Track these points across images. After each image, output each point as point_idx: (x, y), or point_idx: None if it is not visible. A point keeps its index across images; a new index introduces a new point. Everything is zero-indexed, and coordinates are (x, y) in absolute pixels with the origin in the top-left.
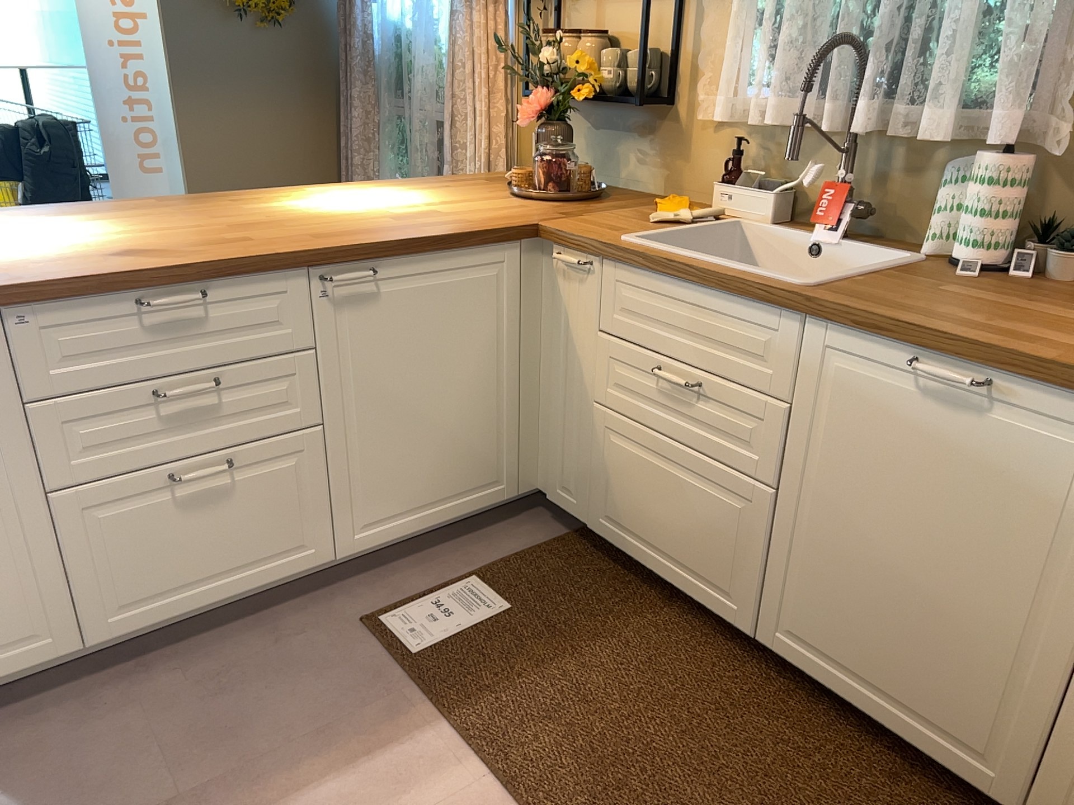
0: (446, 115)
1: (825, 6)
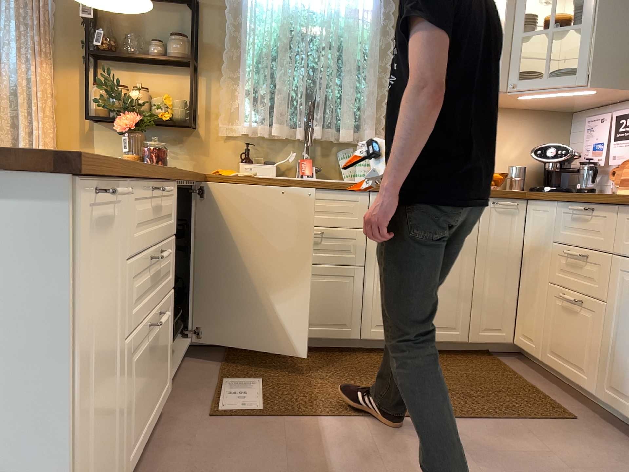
0: None
1: (291, 89)
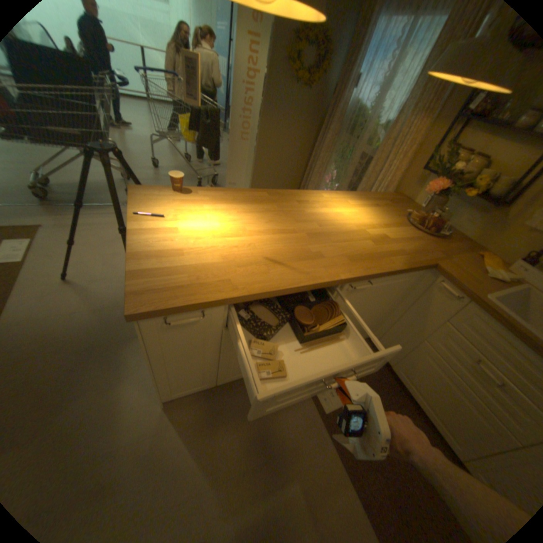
0: (375, 157)
1: None
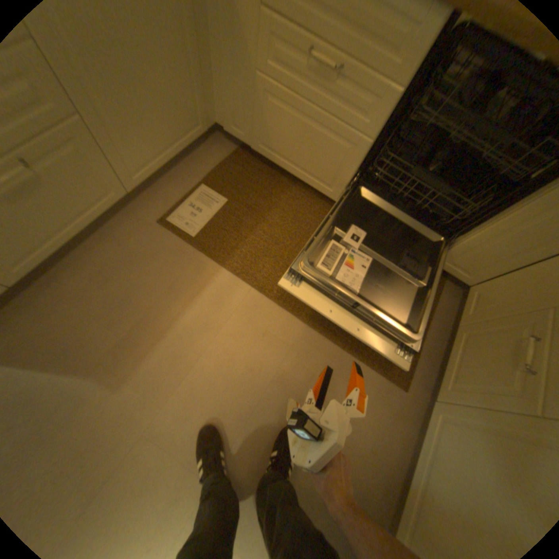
0: None
1: None
